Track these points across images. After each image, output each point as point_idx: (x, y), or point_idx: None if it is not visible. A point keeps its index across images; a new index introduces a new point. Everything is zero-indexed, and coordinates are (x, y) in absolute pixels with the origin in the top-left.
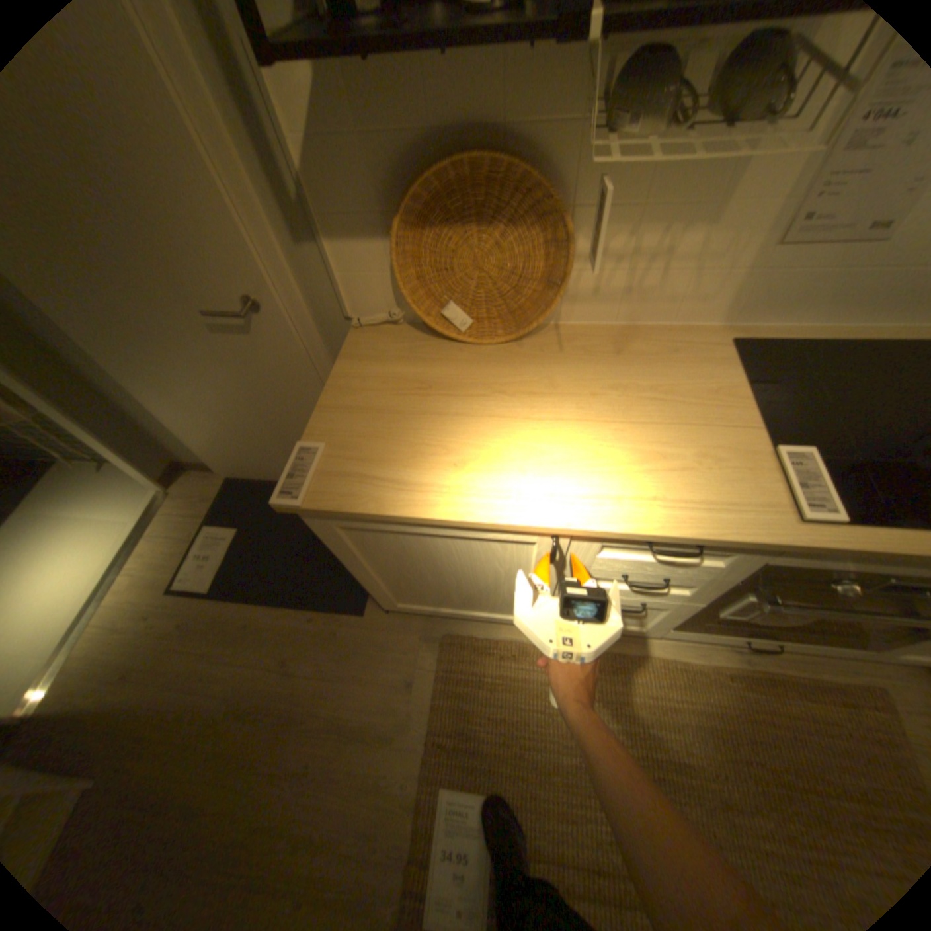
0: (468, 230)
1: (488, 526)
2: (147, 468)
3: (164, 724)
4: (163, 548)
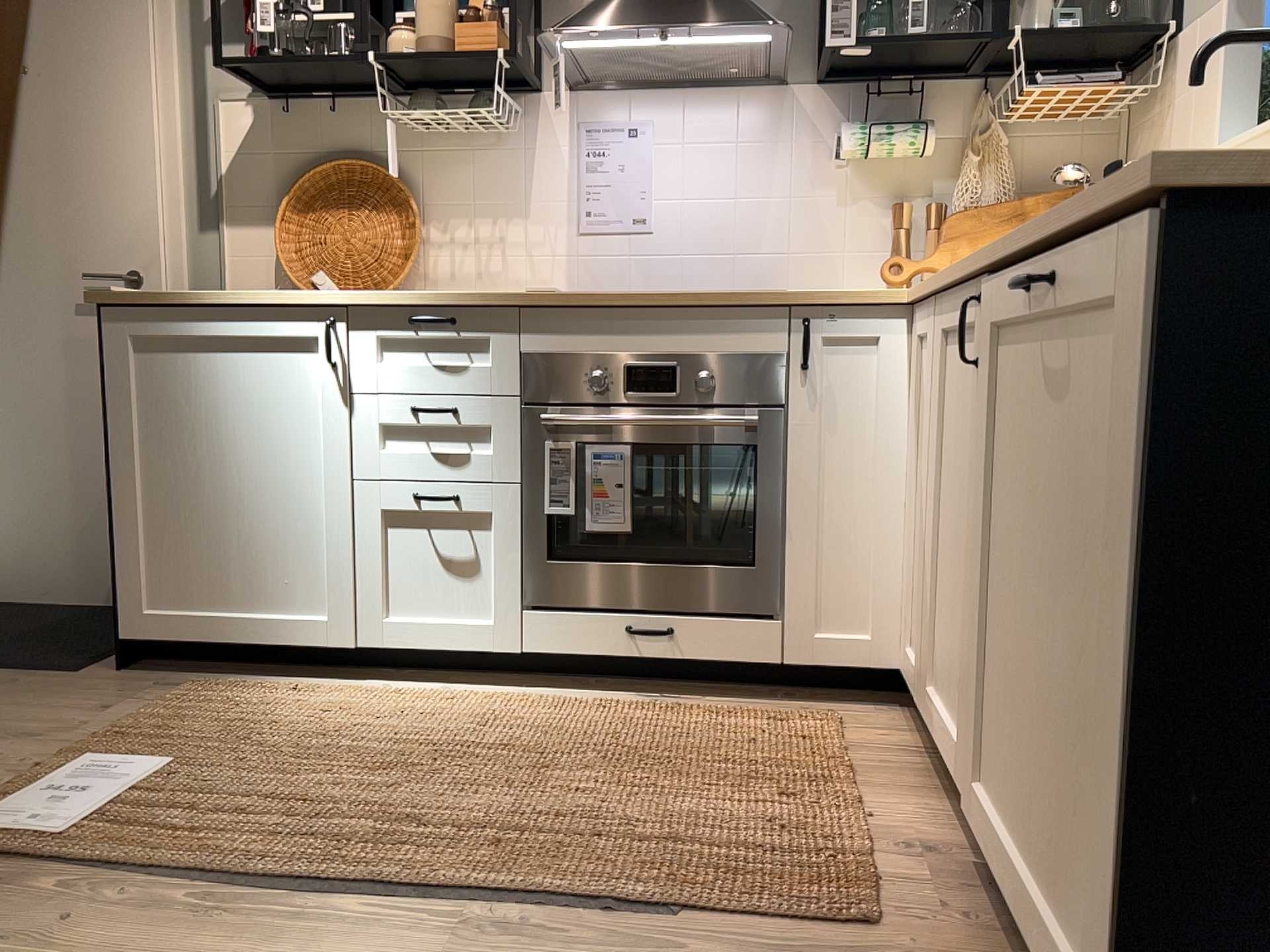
0: (339, 214)
1: (272, 308)
2: None
3: None
4: None
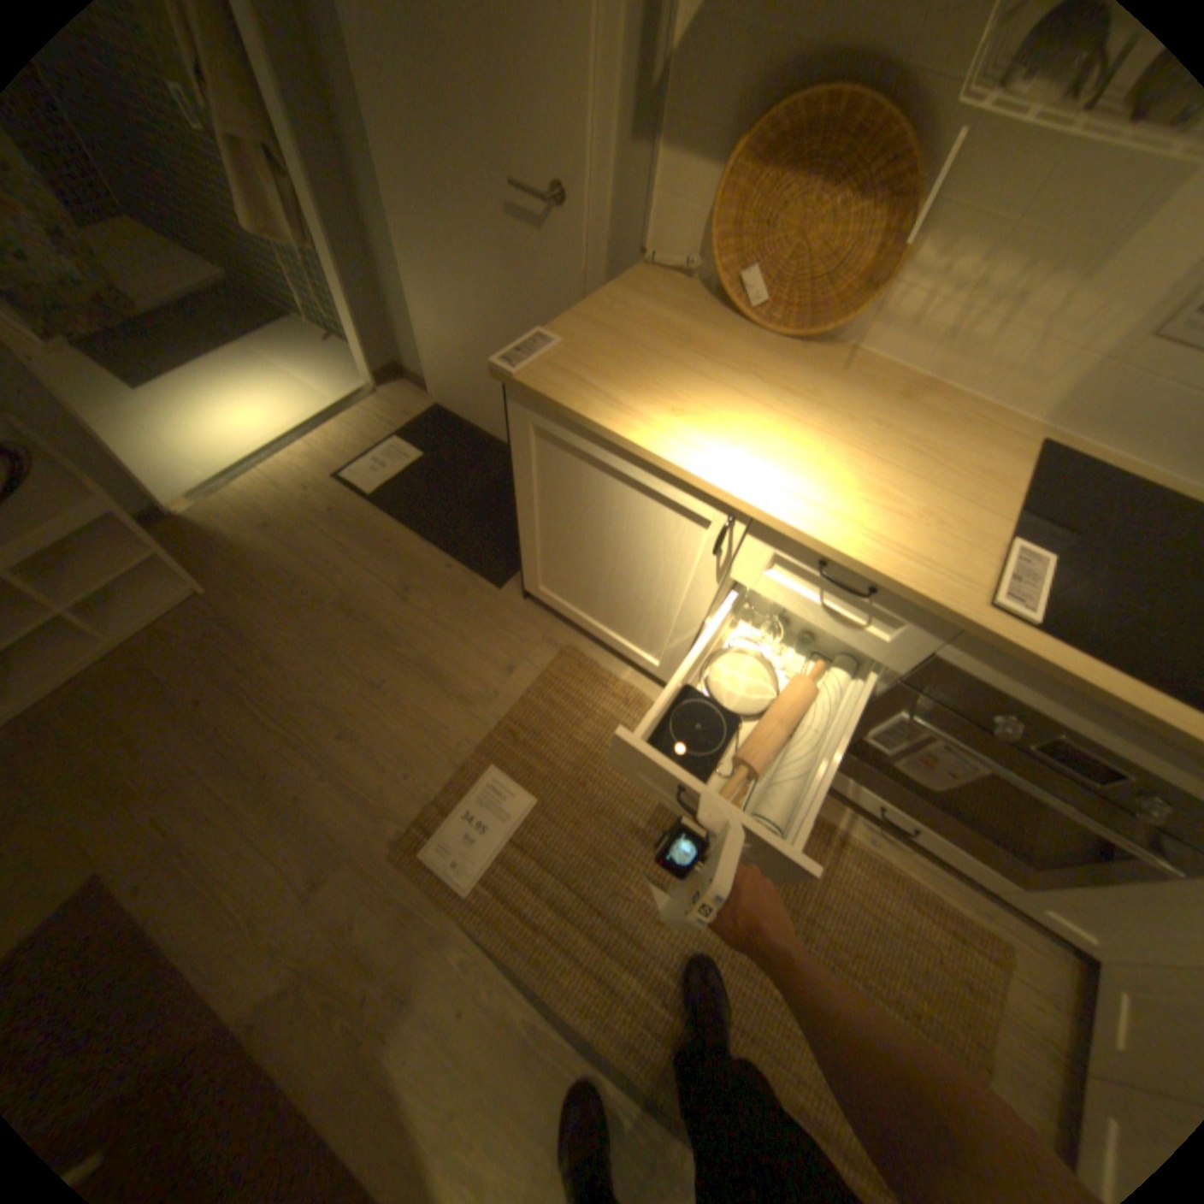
0: (811, 184)
1: (673, 475)
2: (369, 360)
3: (280, 582)
4: (349, 437)
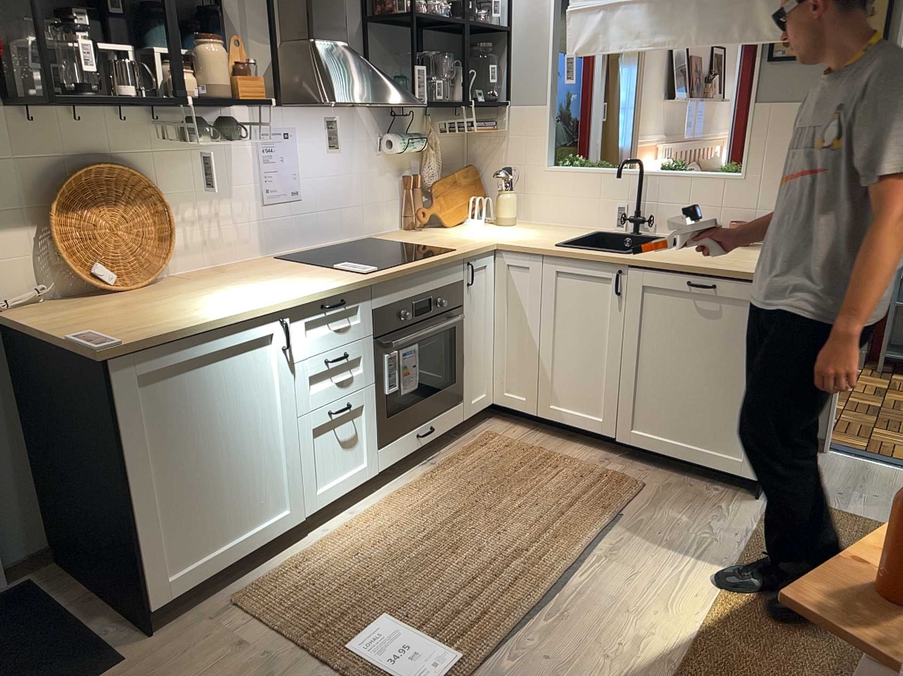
0: (102, 212)
1: (244, 322)
2: None
3: None
4: None
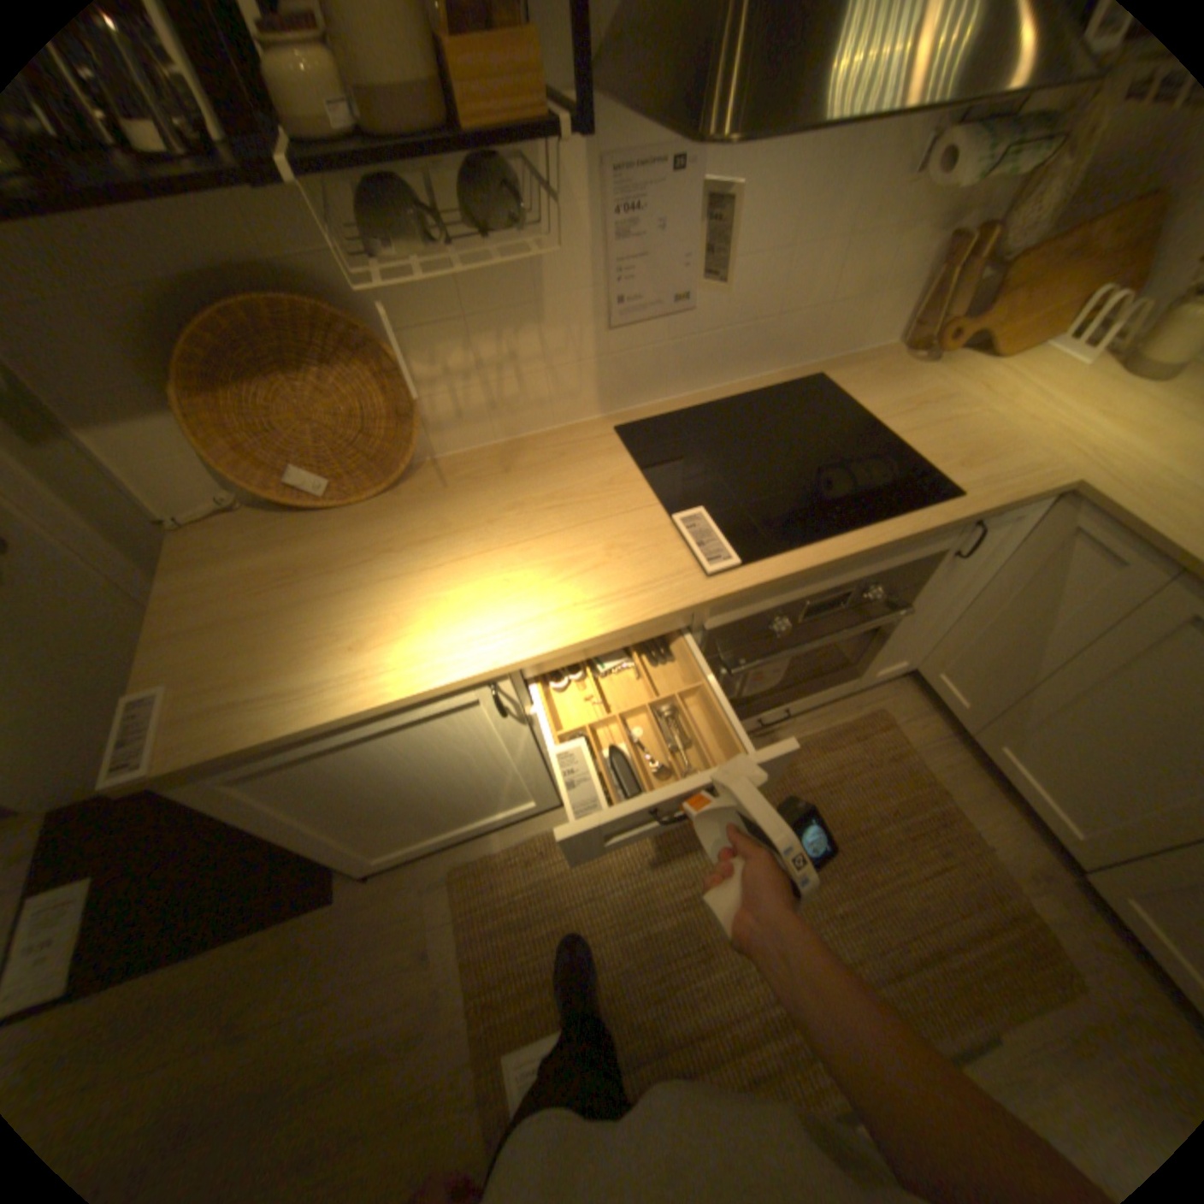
0: (273, 380)
1: (409, 701)
2: None
3: None
4: None
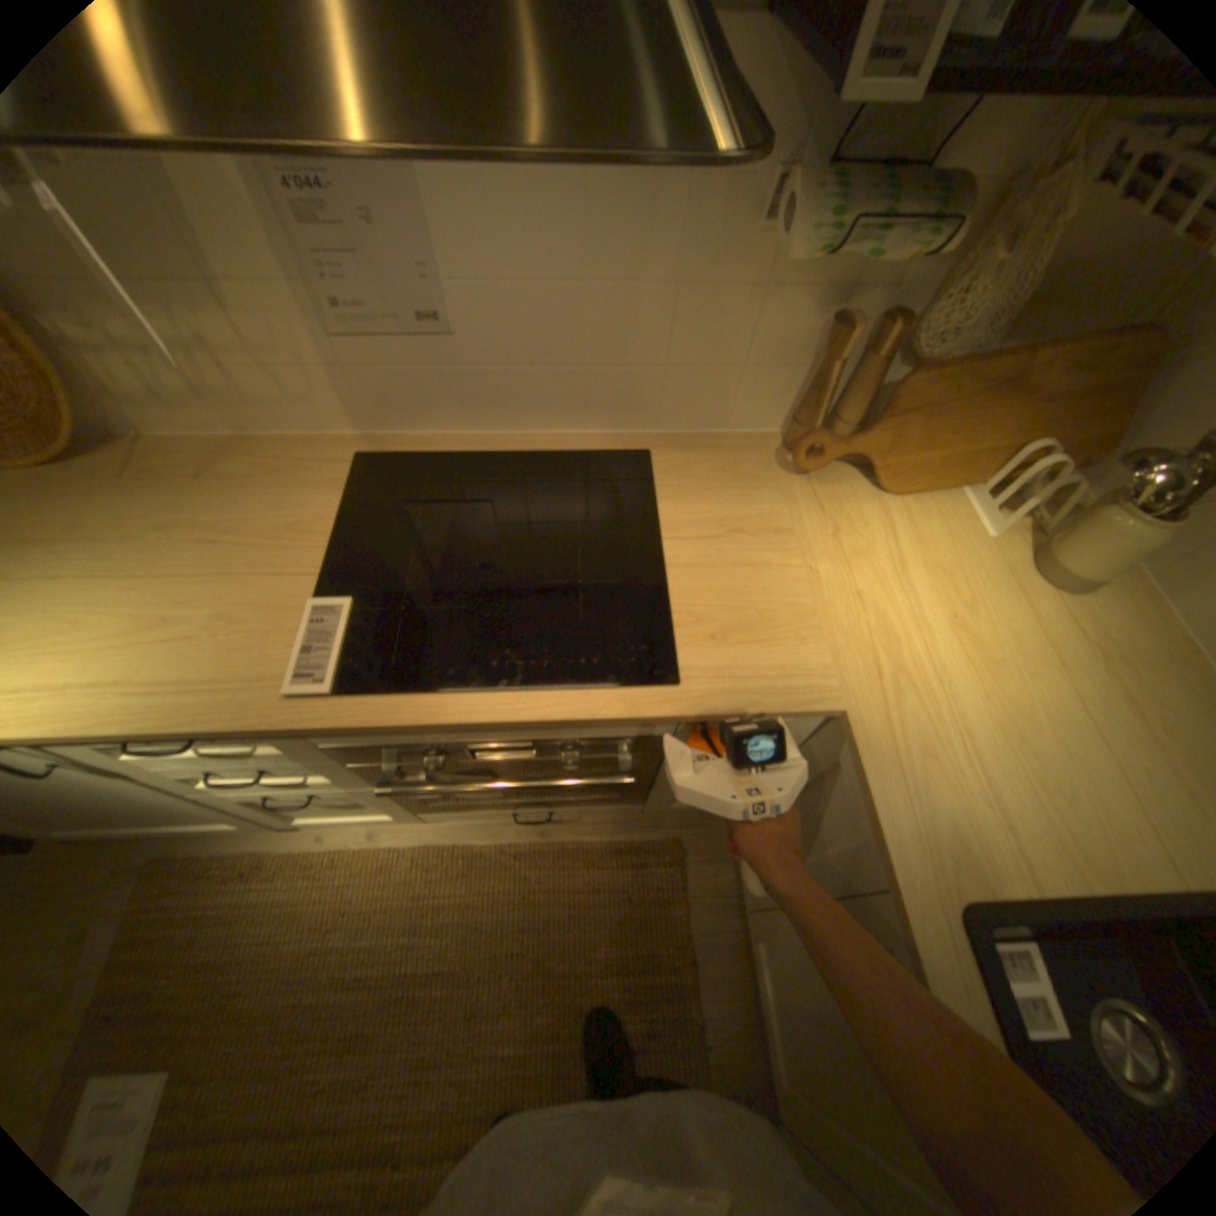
0: None
1: None
2: None
3: None
4: None
